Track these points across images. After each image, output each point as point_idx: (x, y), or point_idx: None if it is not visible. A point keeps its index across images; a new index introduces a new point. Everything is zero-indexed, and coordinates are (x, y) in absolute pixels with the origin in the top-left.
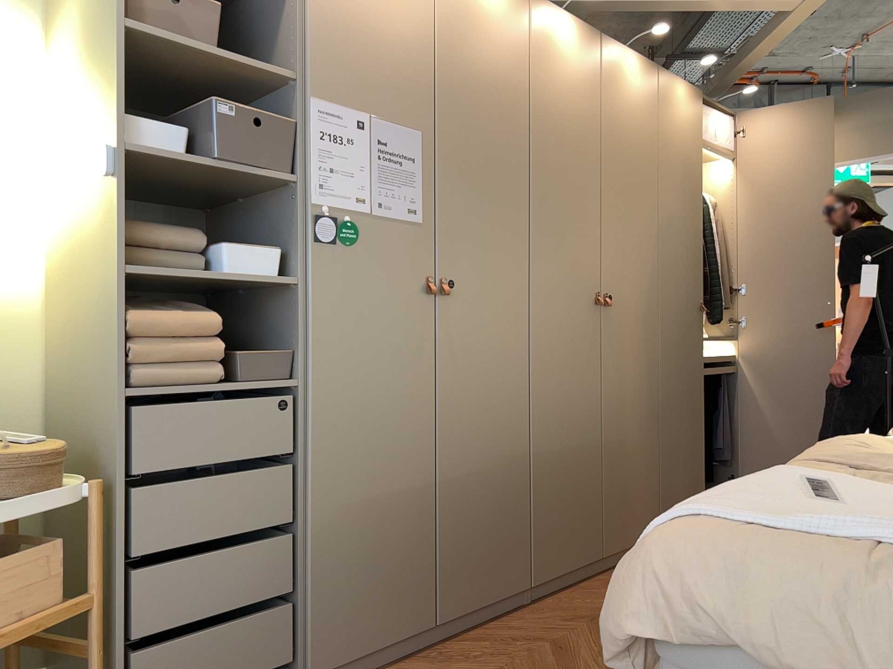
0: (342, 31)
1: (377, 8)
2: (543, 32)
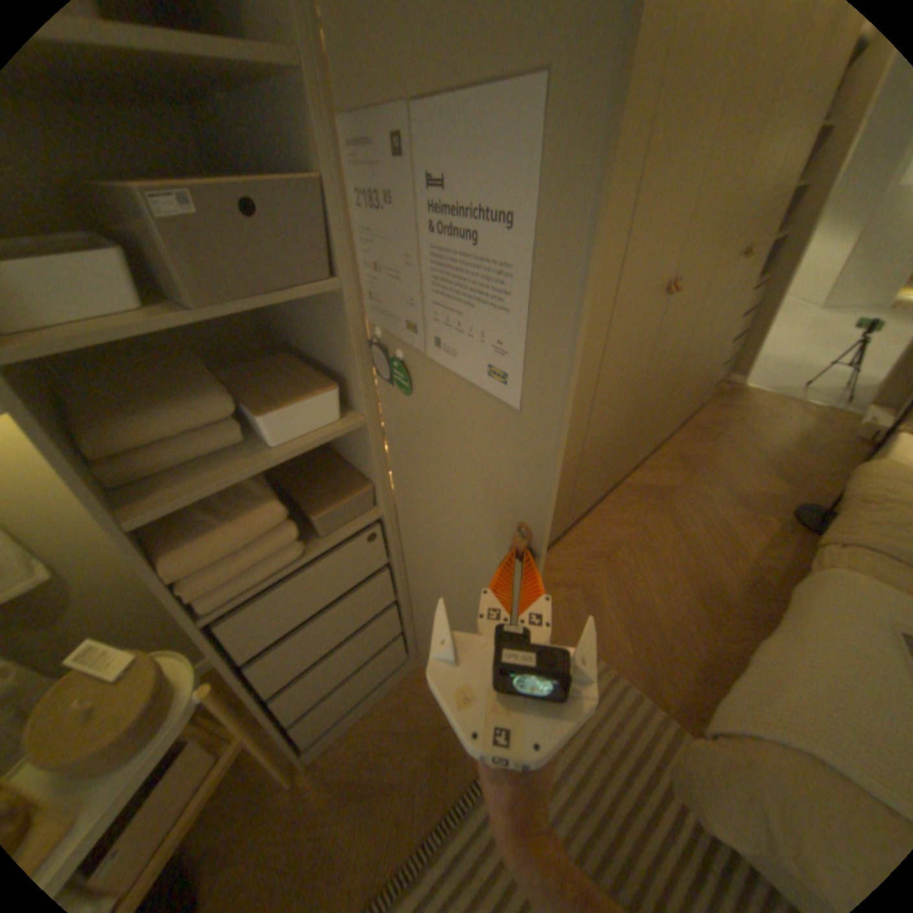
0: None
1: None
2: None
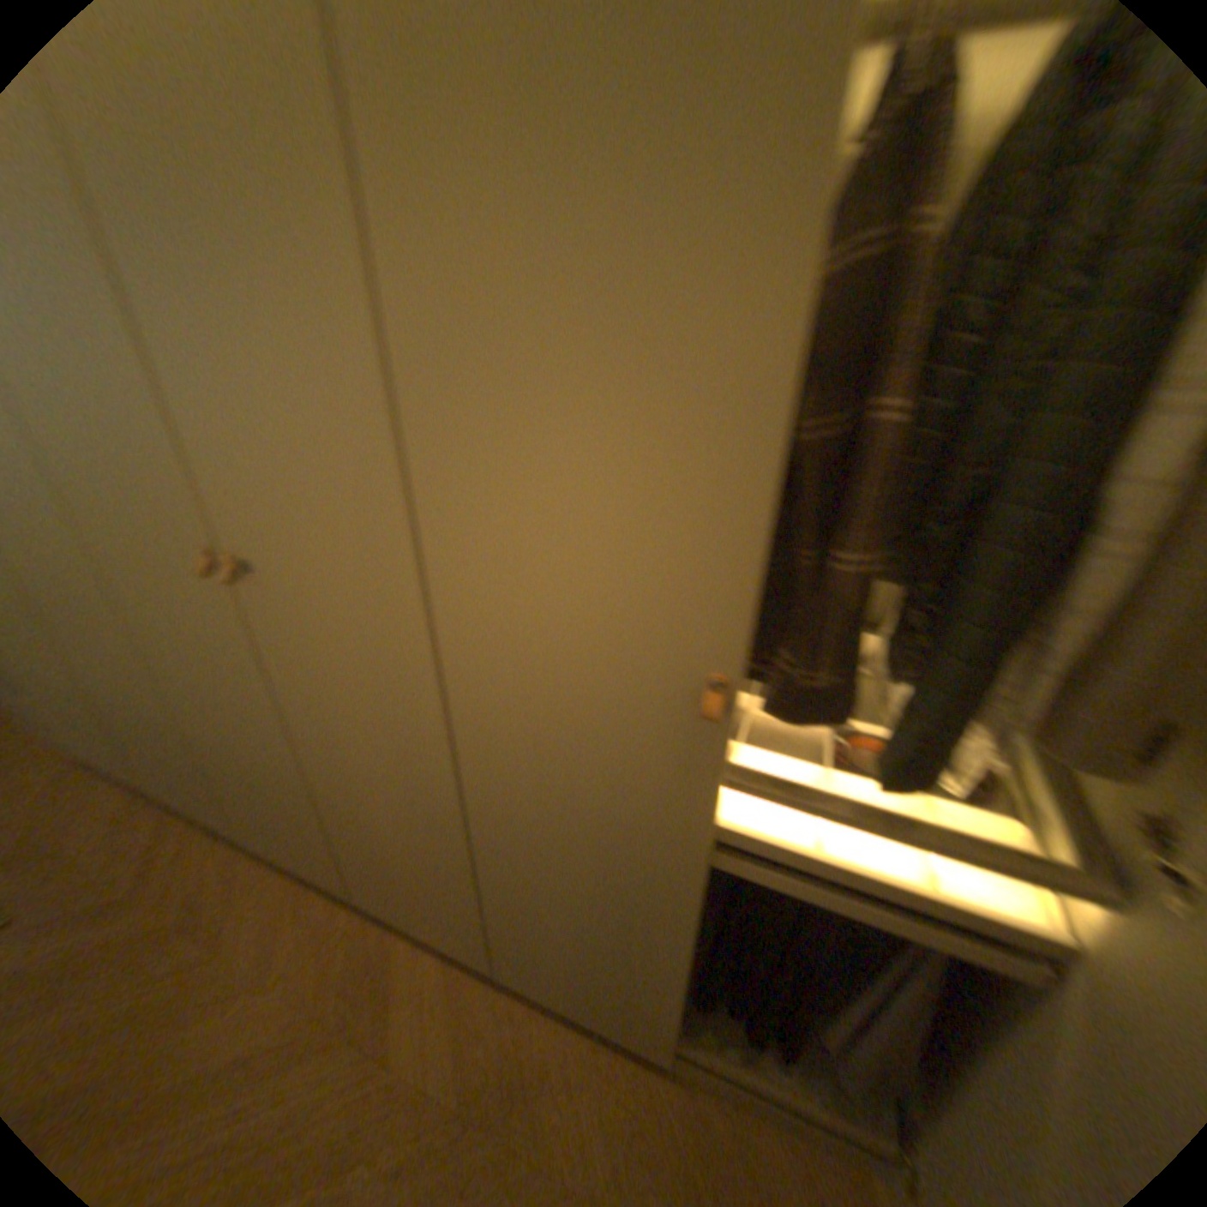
0: None
1: None
2: None
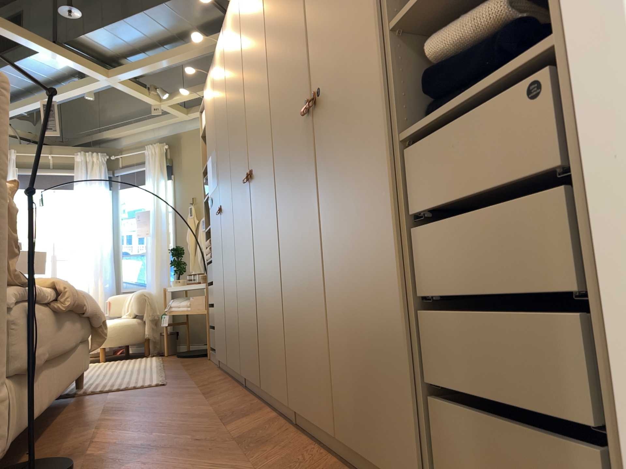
0: (211, 135)
1: (212, 117)
2: (228, 45)
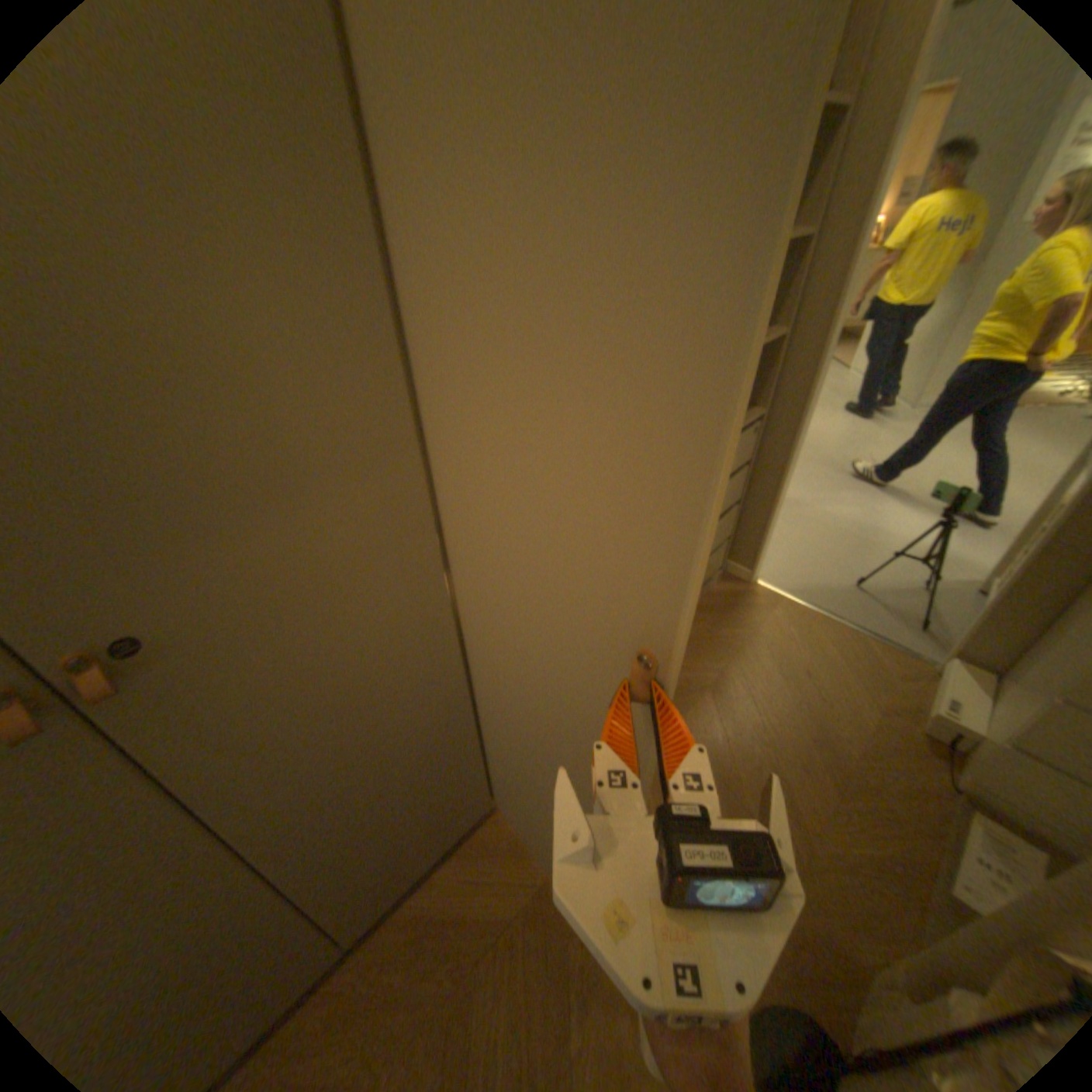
0: None
1: None
2: None
